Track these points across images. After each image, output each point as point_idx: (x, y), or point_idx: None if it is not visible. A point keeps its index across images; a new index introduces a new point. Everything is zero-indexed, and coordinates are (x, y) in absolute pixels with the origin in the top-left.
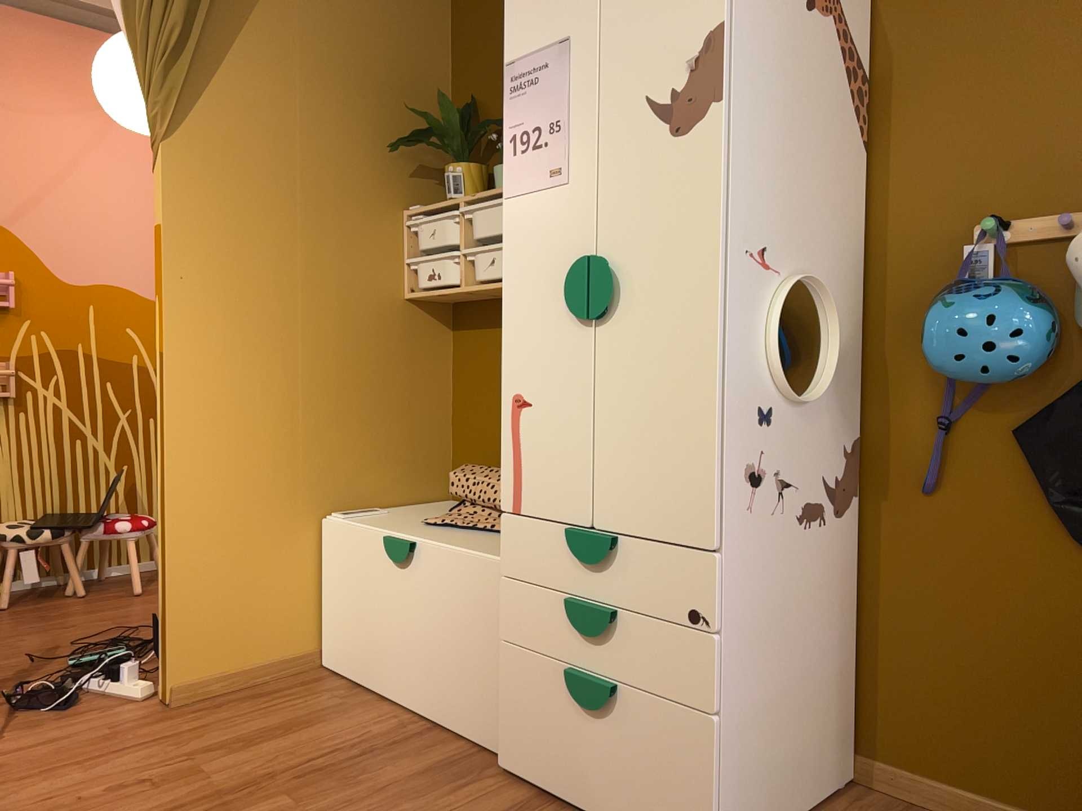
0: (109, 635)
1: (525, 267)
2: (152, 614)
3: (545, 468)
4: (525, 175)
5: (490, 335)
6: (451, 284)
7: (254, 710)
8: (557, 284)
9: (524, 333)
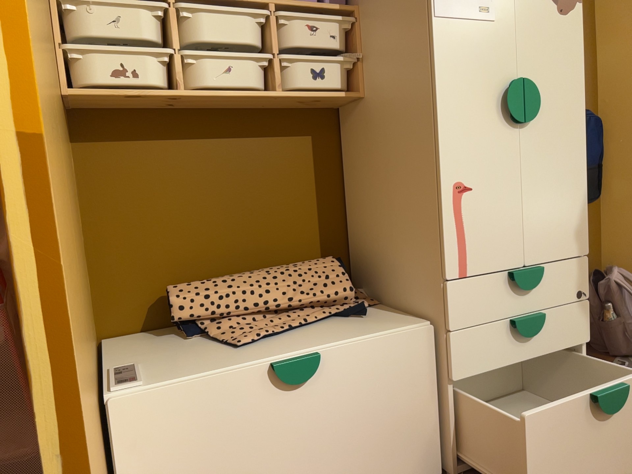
0: None
1: (460, 80)
2: None
3: (487, 235)
4: (456, 3)
5: (147, 149)
6: (152, 86)
7: None
8: (489, 97)
9: (462, 134)
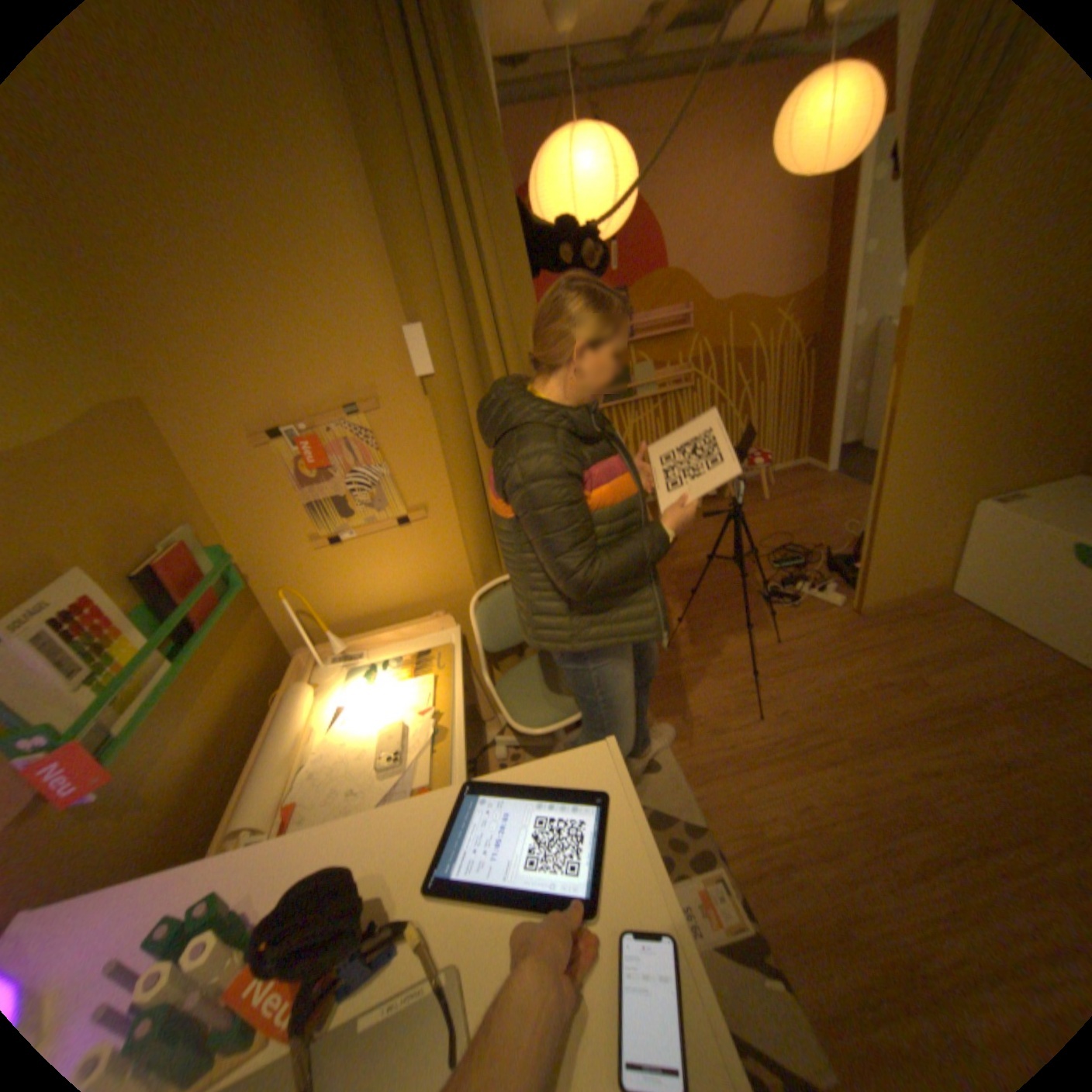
0: (776, 539)
1: None
2: (789, 522)
3: None
4: None
5: None
6: None
7: (928, 630)
8: None
9: None
